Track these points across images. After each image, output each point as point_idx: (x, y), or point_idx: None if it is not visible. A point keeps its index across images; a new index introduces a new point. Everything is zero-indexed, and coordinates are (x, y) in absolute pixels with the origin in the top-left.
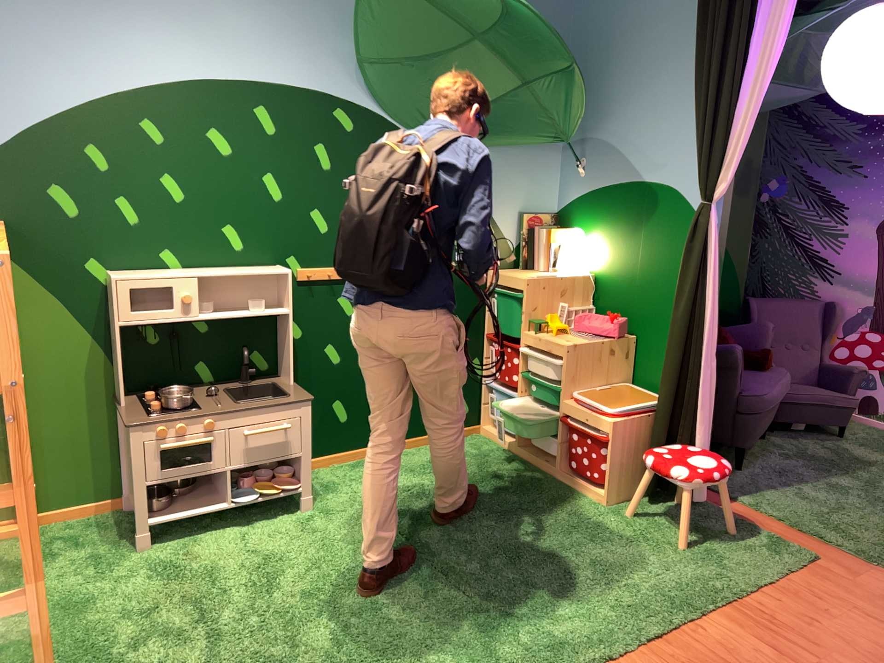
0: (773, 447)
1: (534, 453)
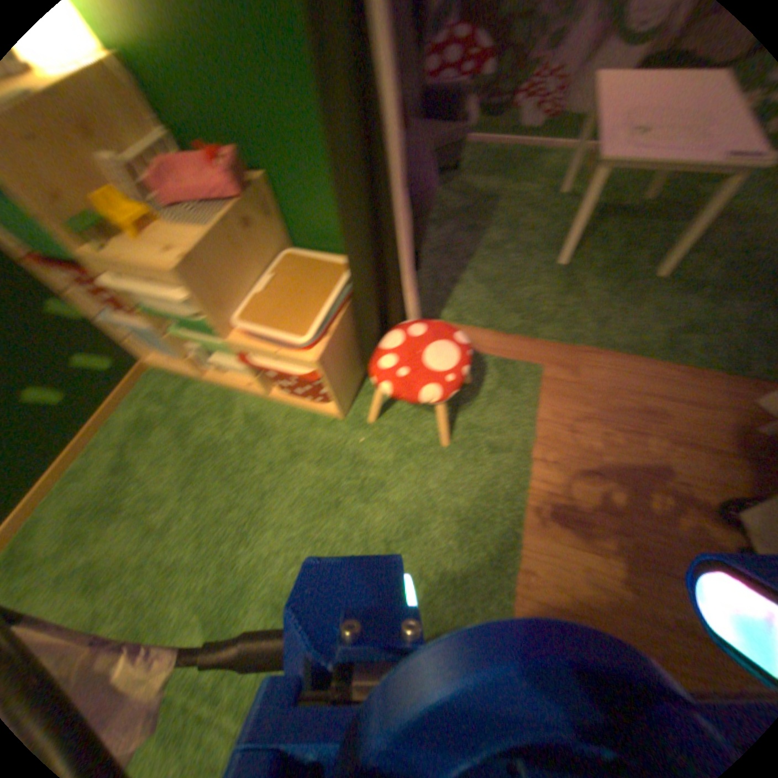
0: (427, 214)
1: (230, 377)
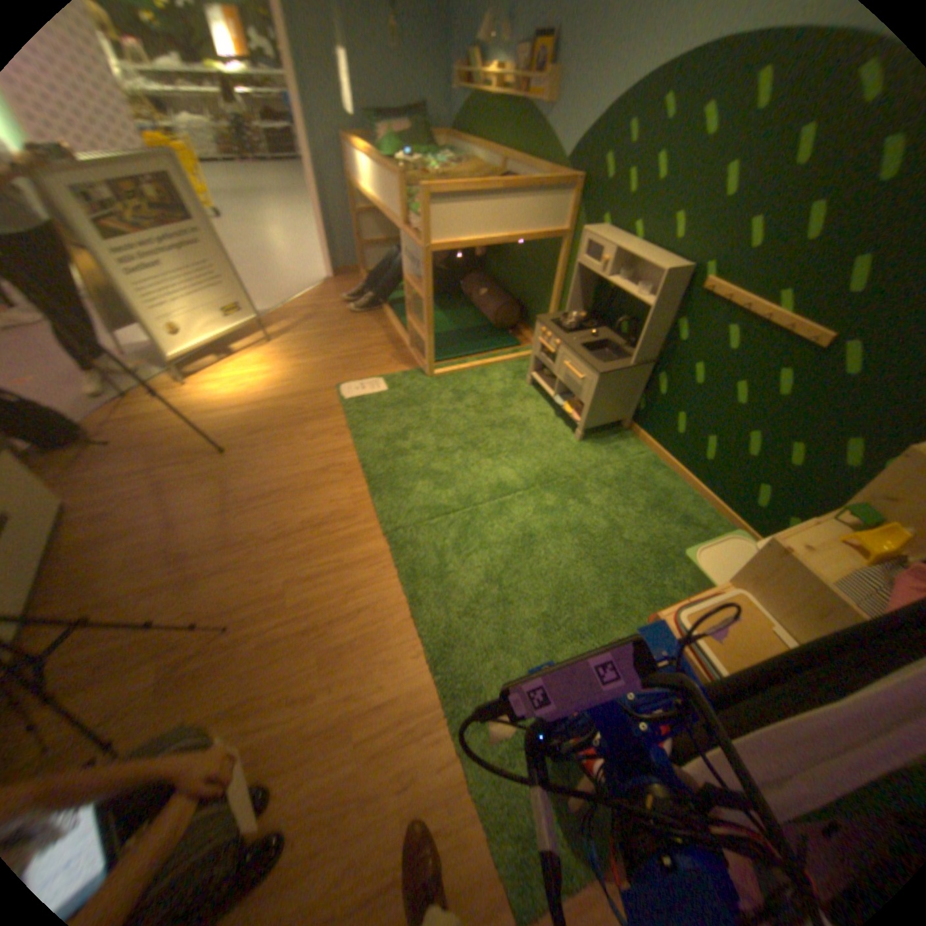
0: None
1: None
